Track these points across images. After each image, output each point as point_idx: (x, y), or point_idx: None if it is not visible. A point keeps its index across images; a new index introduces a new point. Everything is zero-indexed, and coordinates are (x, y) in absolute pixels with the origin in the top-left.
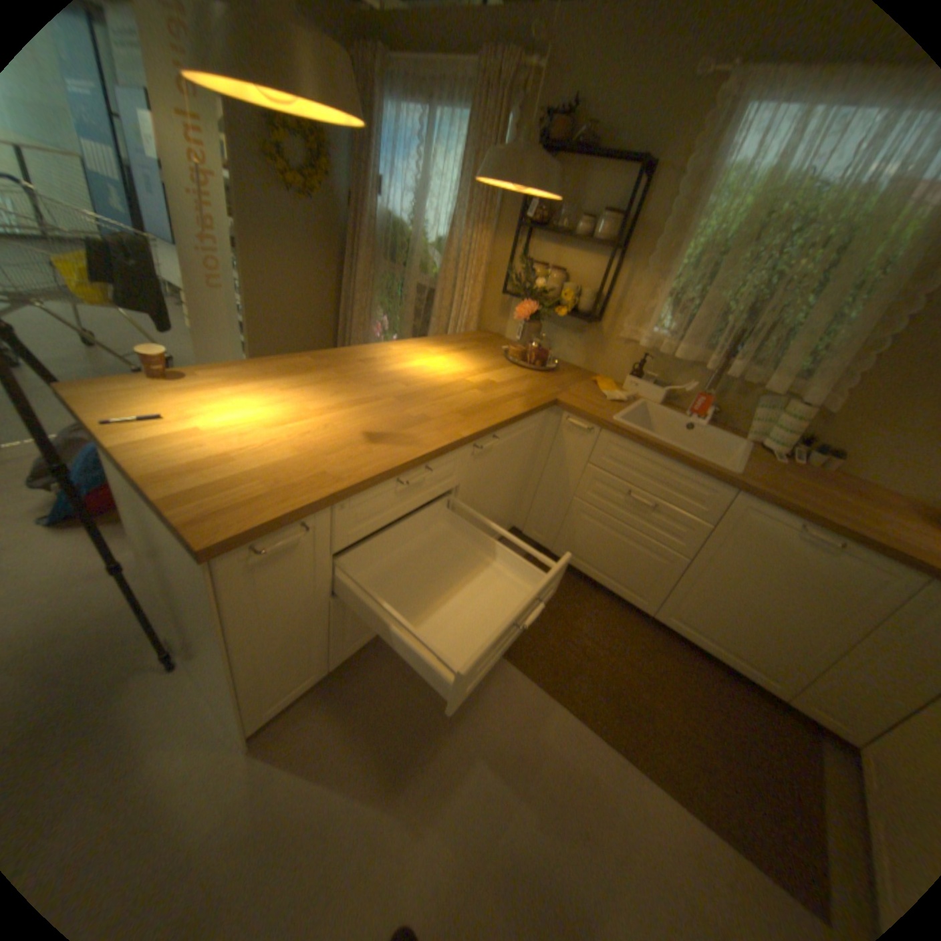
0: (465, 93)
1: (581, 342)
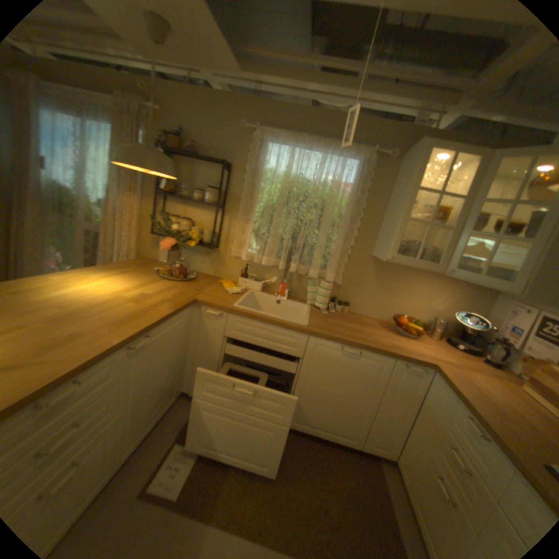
0: (105, 115)
1: (208, 260)
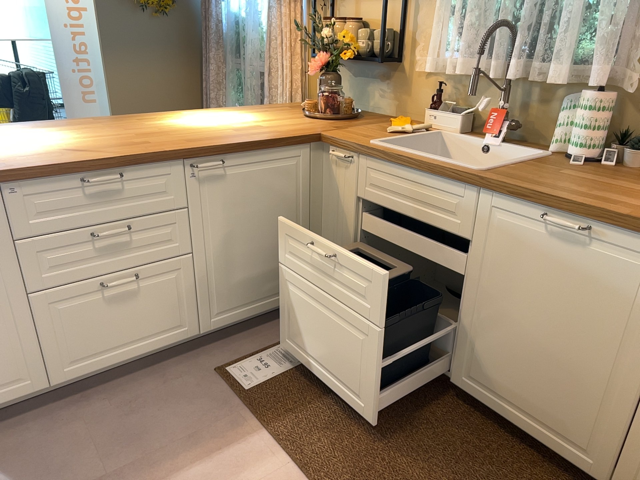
0: None
1: (389, 89)
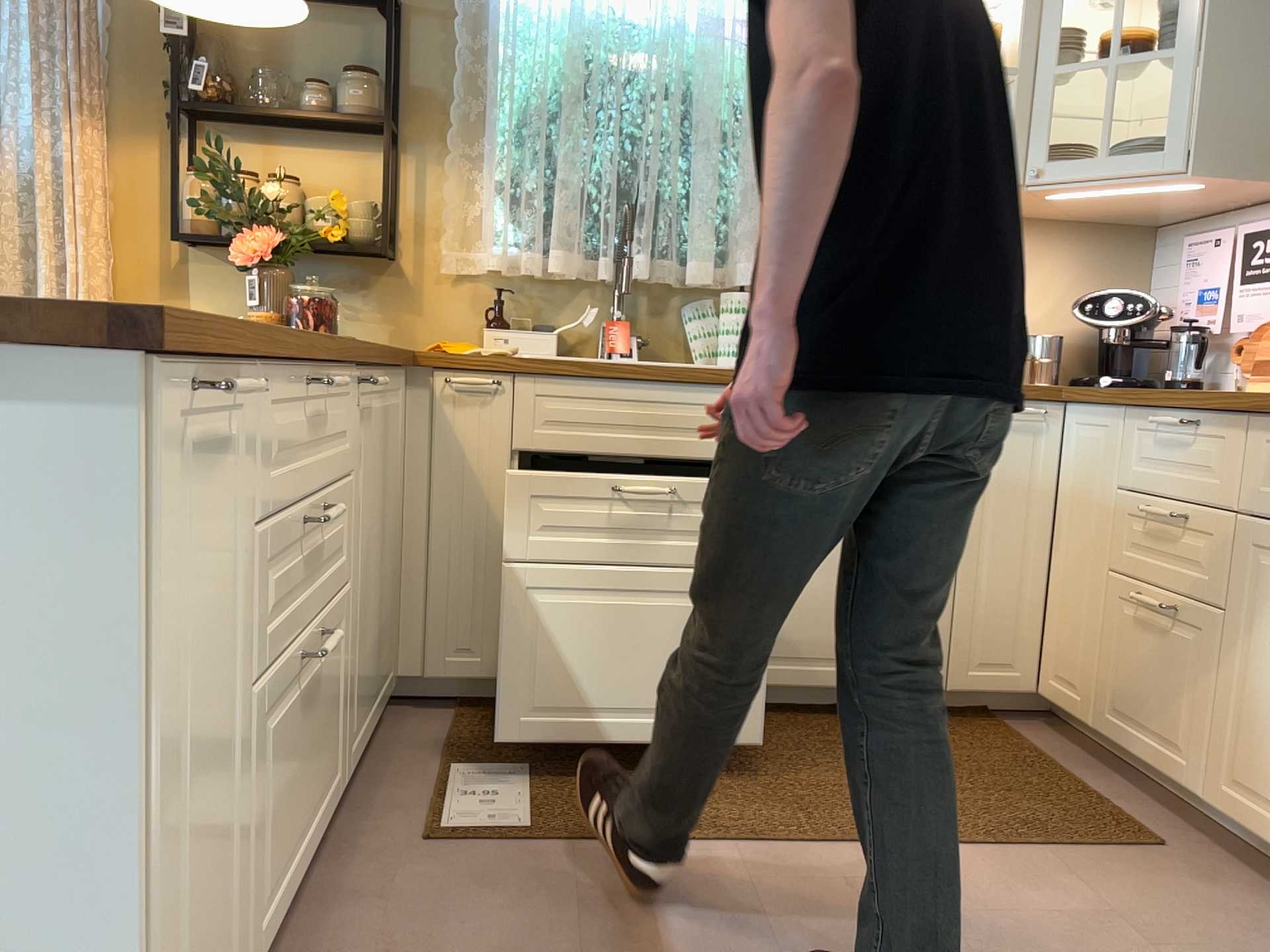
0: None
1: (372, 303)
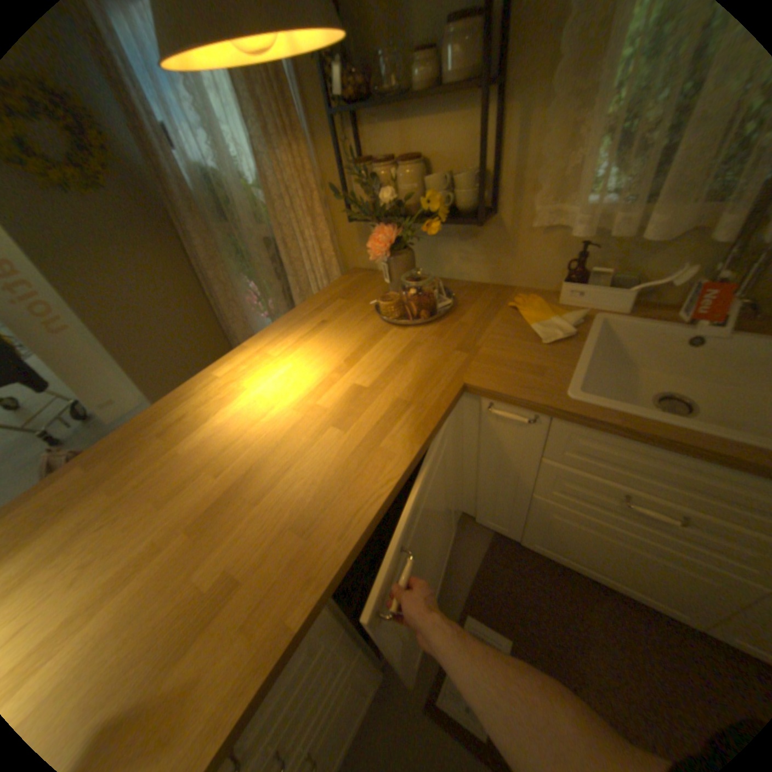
0: None
1: (478, 248)
